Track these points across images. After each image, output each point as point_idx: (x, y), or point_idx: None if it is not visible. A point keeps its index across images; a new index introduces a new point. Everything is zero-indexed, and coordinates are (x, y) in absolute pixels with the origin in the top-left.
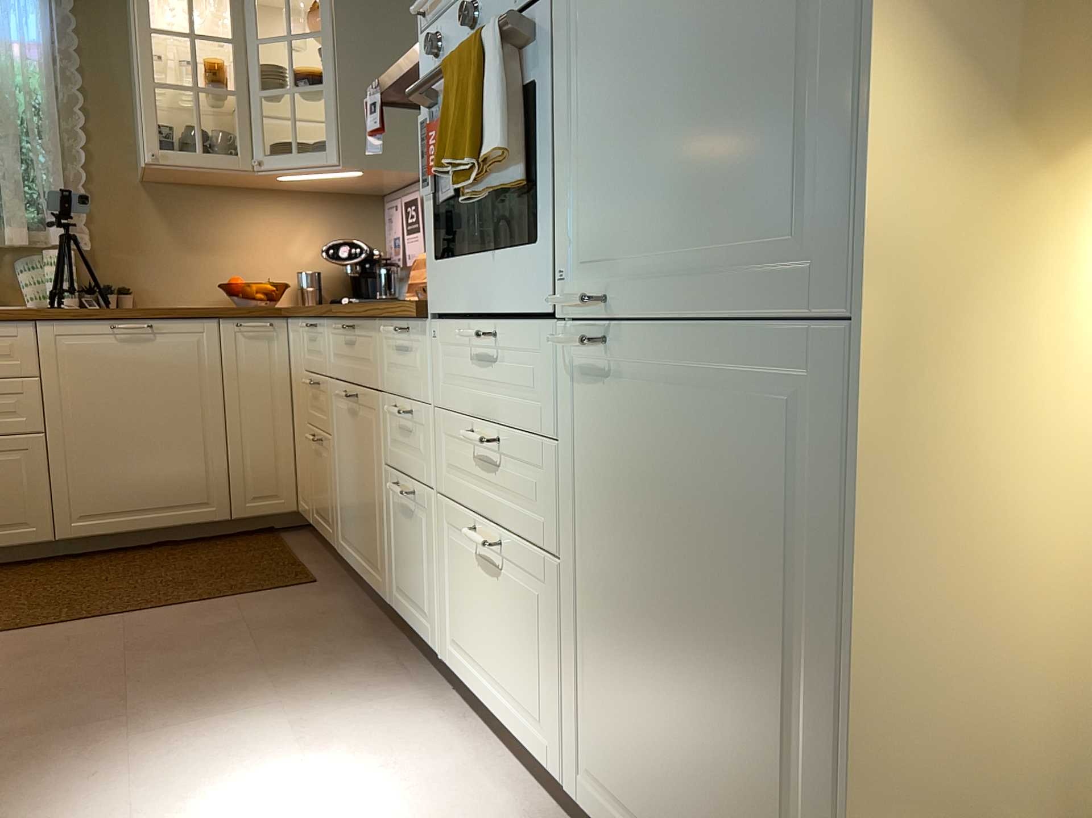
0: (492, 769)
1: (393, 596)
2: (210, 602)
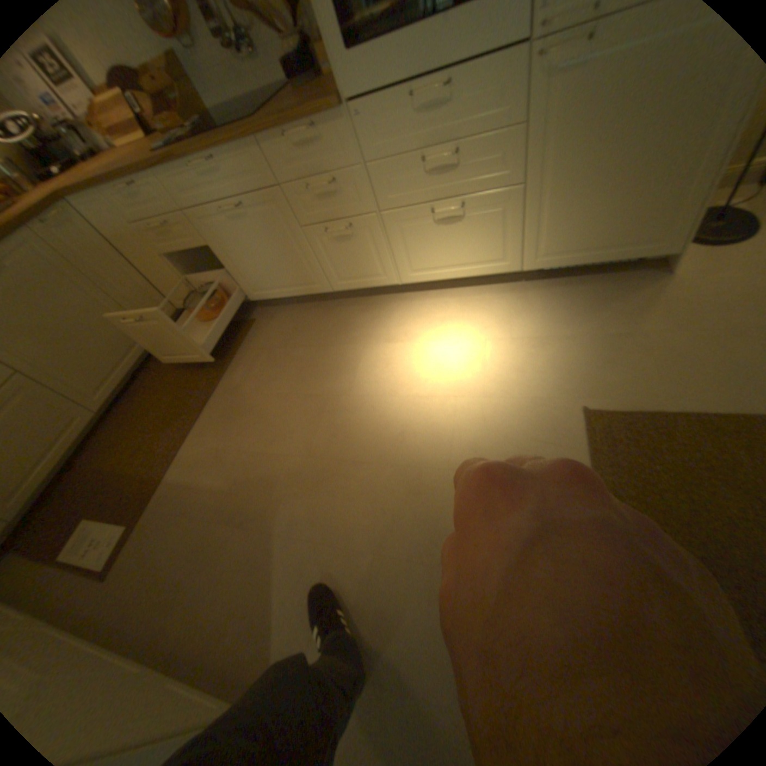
0: (461, 295)
1: (332, 287)
2: (235, 360)
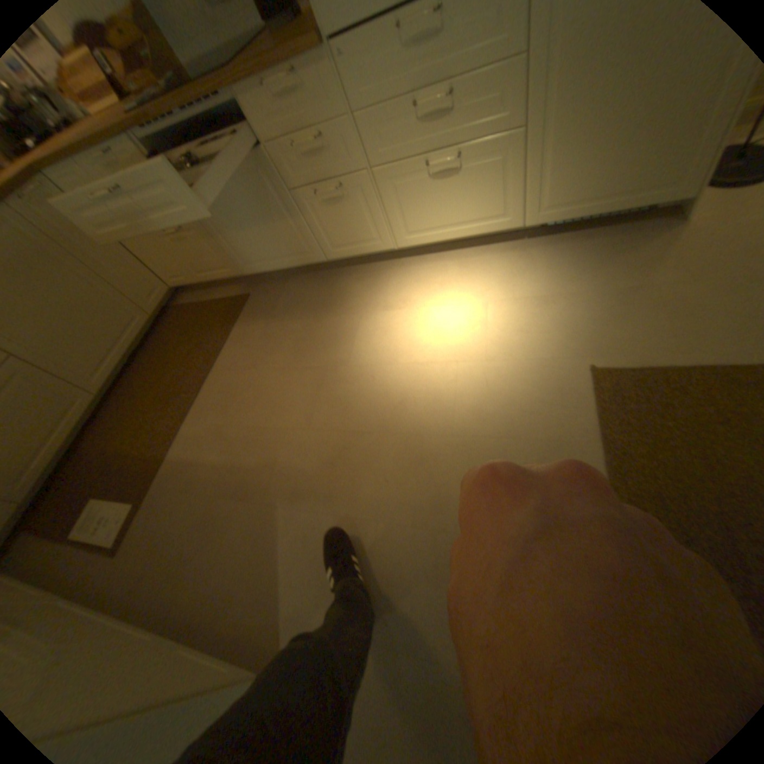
0: (460, 257)
1: (325, 255)
2: (231, 336)
